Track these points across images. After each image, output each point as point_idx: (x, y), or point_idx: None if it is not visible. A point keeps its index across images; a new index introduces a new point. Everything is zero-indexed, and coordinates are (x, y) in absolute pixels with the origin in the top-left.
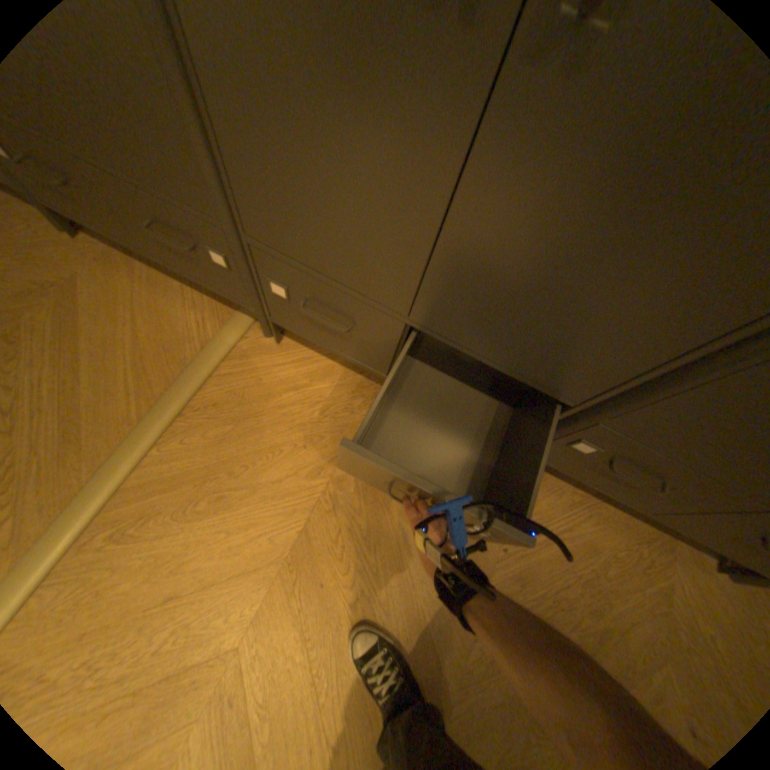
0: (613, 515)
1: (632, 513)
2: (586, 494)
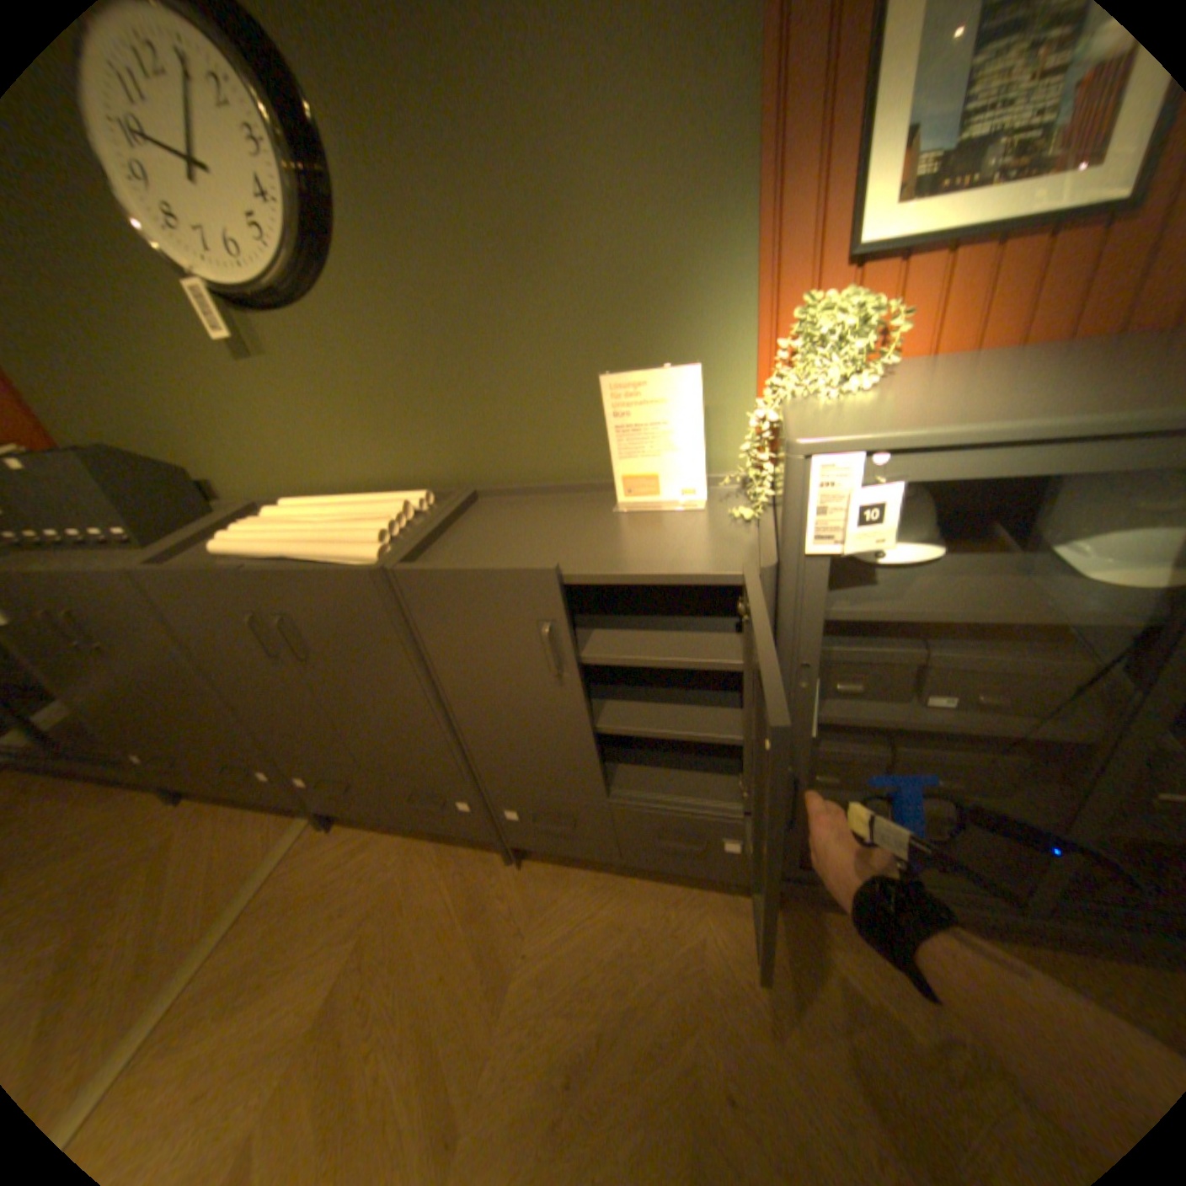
0: (637, 888)
1: (657, 879)
2: (608, 875)
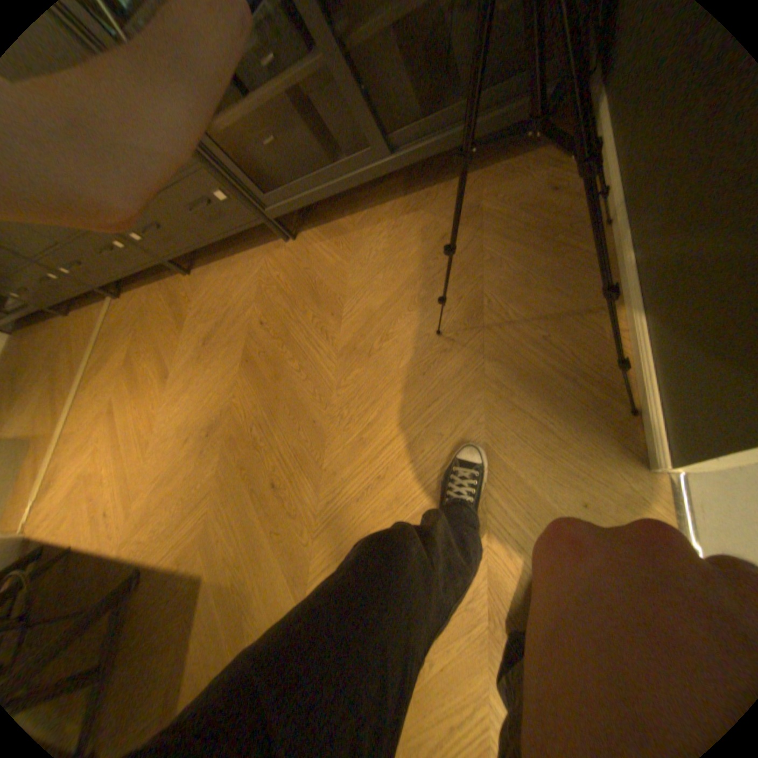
0: (239, 258)
1: (248, 249)
2: (228, 258)
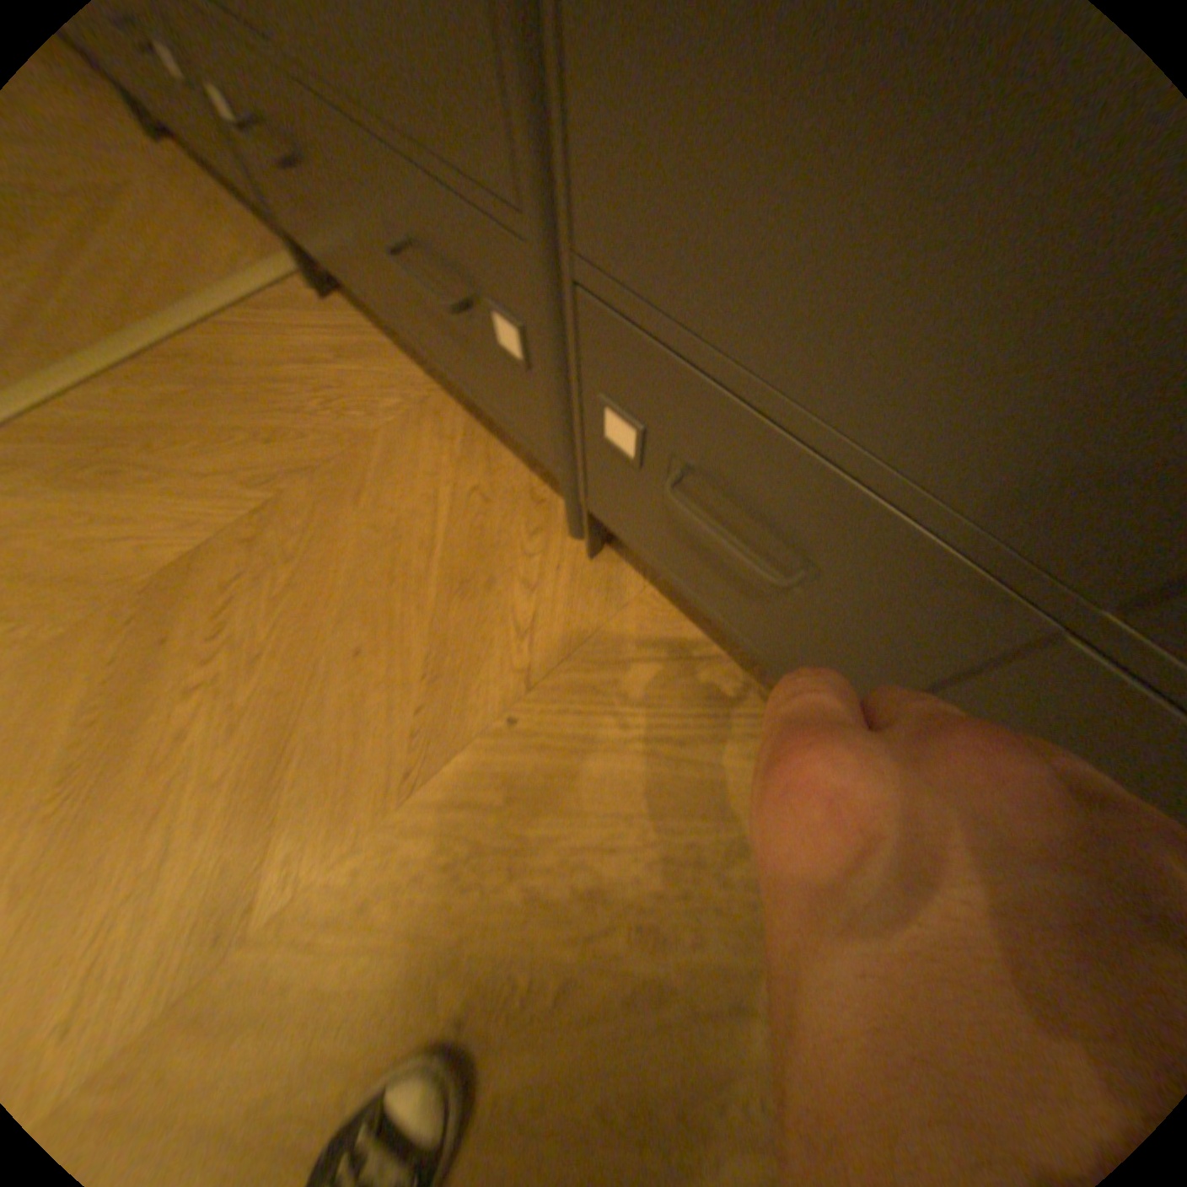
0: None
1: None
2: (764, 697)
